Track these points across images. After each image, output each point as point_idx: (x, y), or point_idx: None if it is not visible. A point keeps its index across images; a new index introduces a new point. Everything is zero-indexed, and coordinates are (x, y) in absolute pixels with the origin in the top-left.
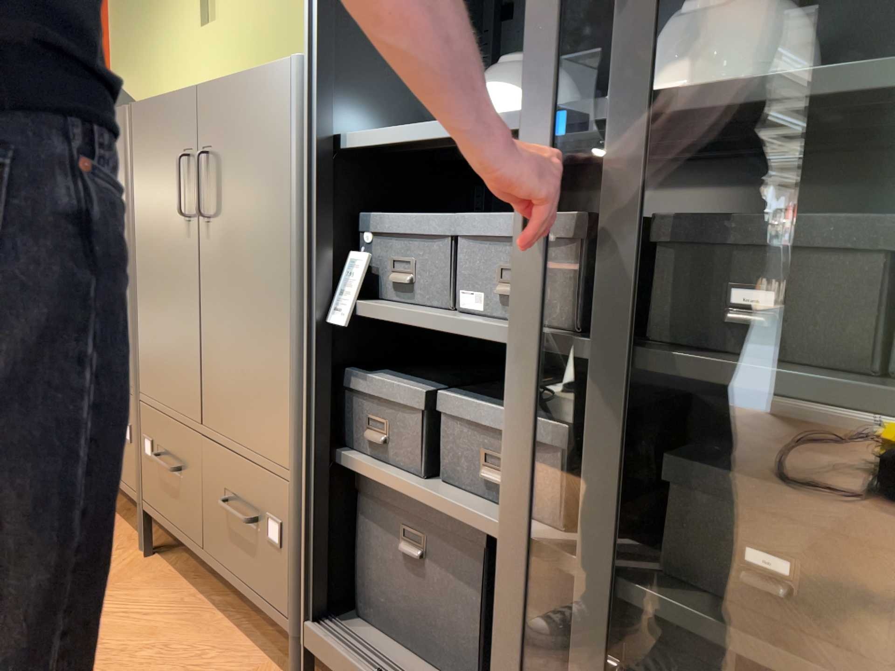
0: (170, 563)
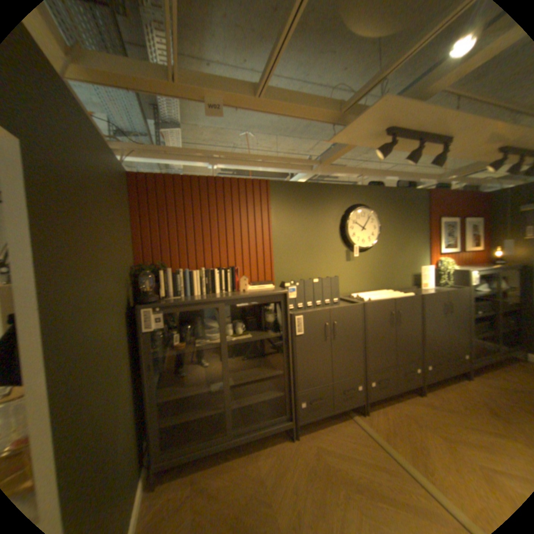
0: (427, 394)
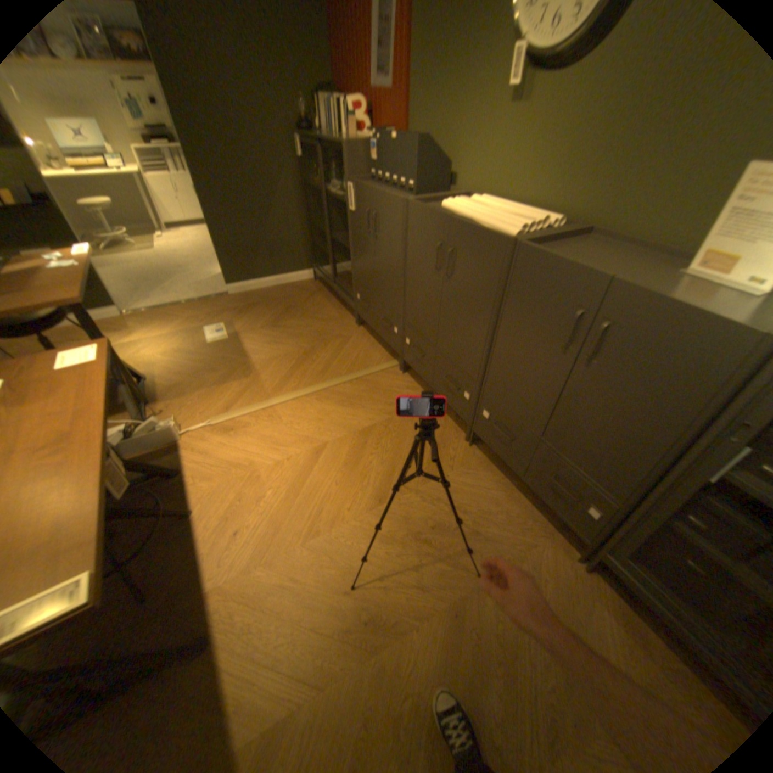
0: (483, 451)
